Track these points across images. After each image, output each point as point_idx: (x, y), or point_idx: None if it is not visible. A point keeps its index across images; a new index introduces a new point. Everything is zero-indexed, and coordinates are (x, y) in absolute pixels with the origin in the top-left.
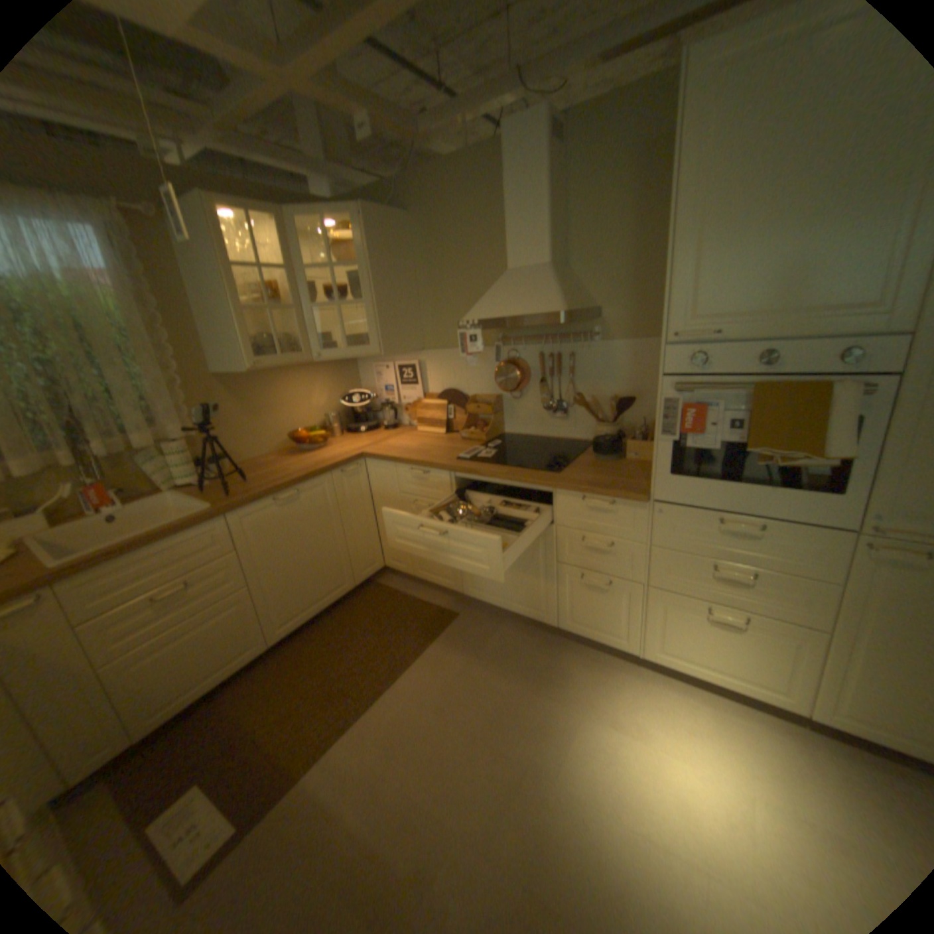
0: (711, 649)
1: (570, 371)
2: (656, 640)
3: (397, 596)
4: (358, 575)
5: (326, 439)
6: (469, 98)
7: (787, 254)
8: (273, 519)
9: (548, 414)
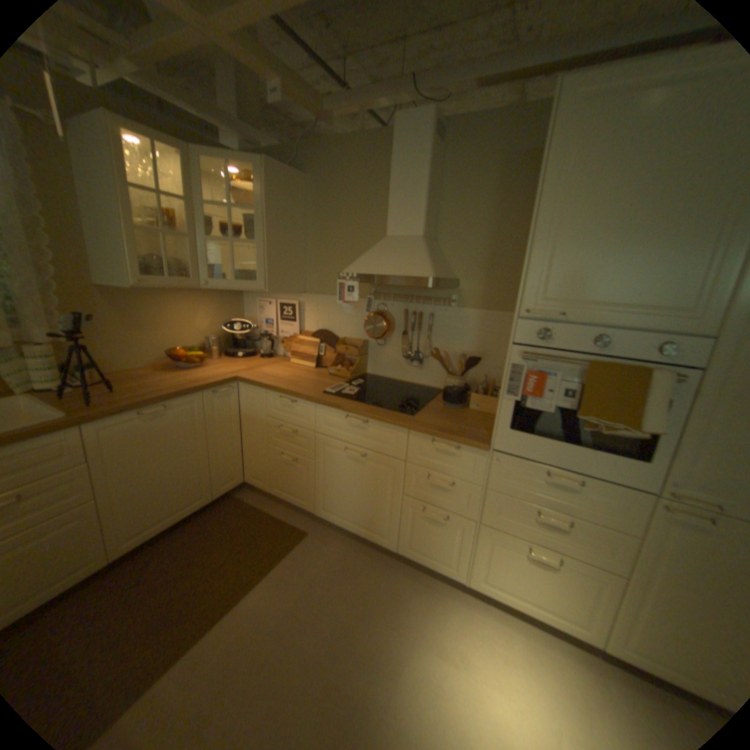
0: (527, 583)
1: (429, 328)
2: (481, 571)
3: (252, 510)
4: (216, 488)
5: (203, 358)
6: (370, 90)
7: (626, 258)
8: (135, 431)
9: (406, 362)
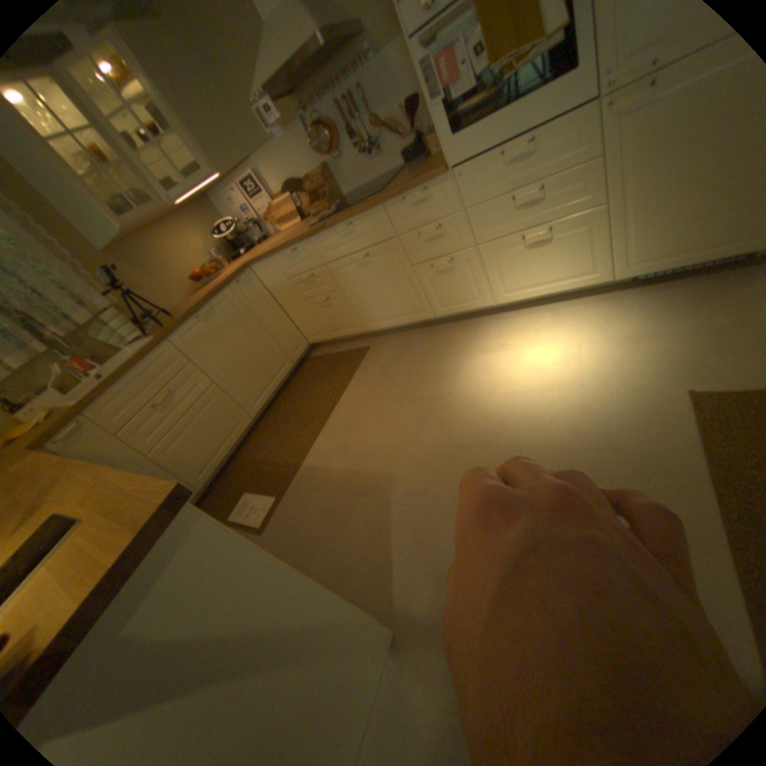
0: (536, 267)
1: (364, 101)
2: (499, 284)
3: (326, 356)
4: (291, 353)
5: (217, 268)
6: None
7: None
8: (204, 330)
9: (367, 156)
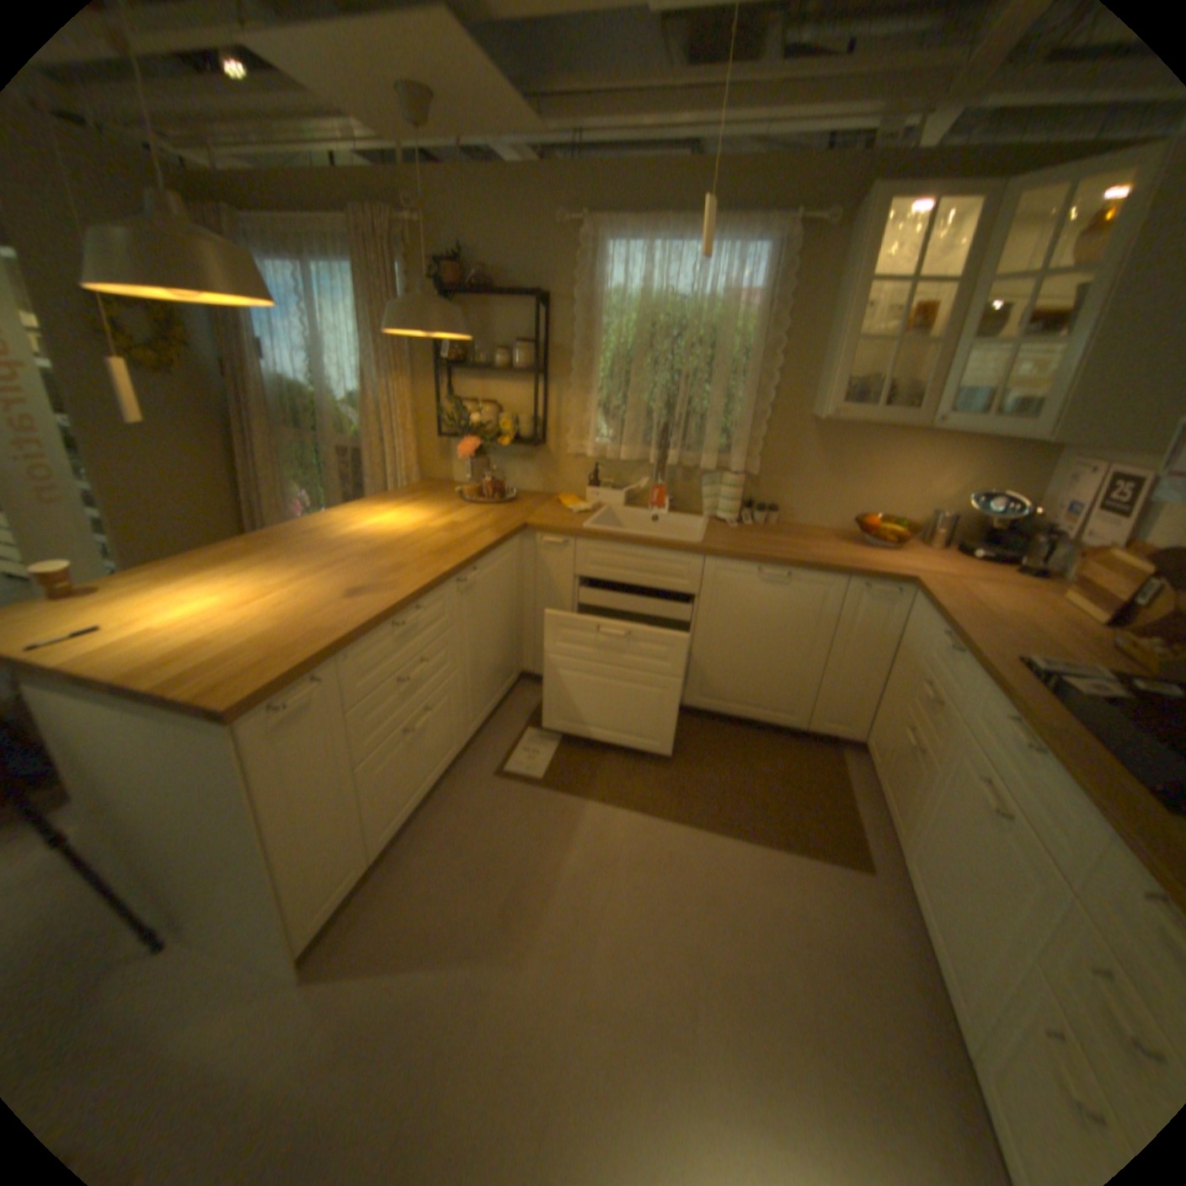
0: None
1: None
2: None
3: (842, 783)
4: (818, 719)
5: (907, 540)
6: None
7: None
8: (749, 587)
9: None
